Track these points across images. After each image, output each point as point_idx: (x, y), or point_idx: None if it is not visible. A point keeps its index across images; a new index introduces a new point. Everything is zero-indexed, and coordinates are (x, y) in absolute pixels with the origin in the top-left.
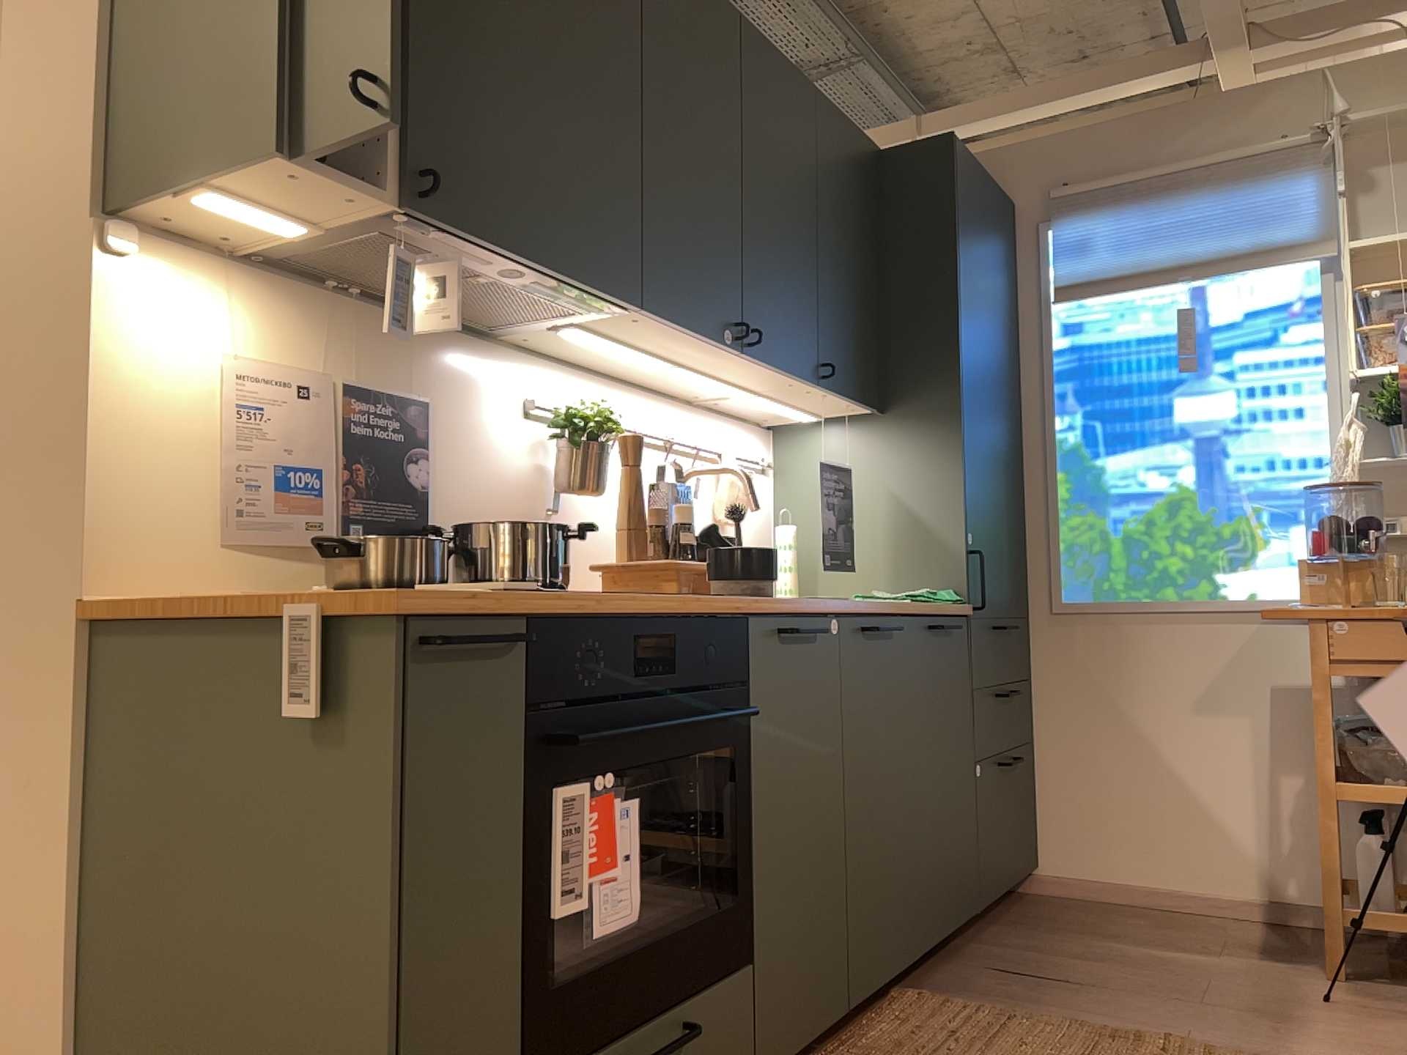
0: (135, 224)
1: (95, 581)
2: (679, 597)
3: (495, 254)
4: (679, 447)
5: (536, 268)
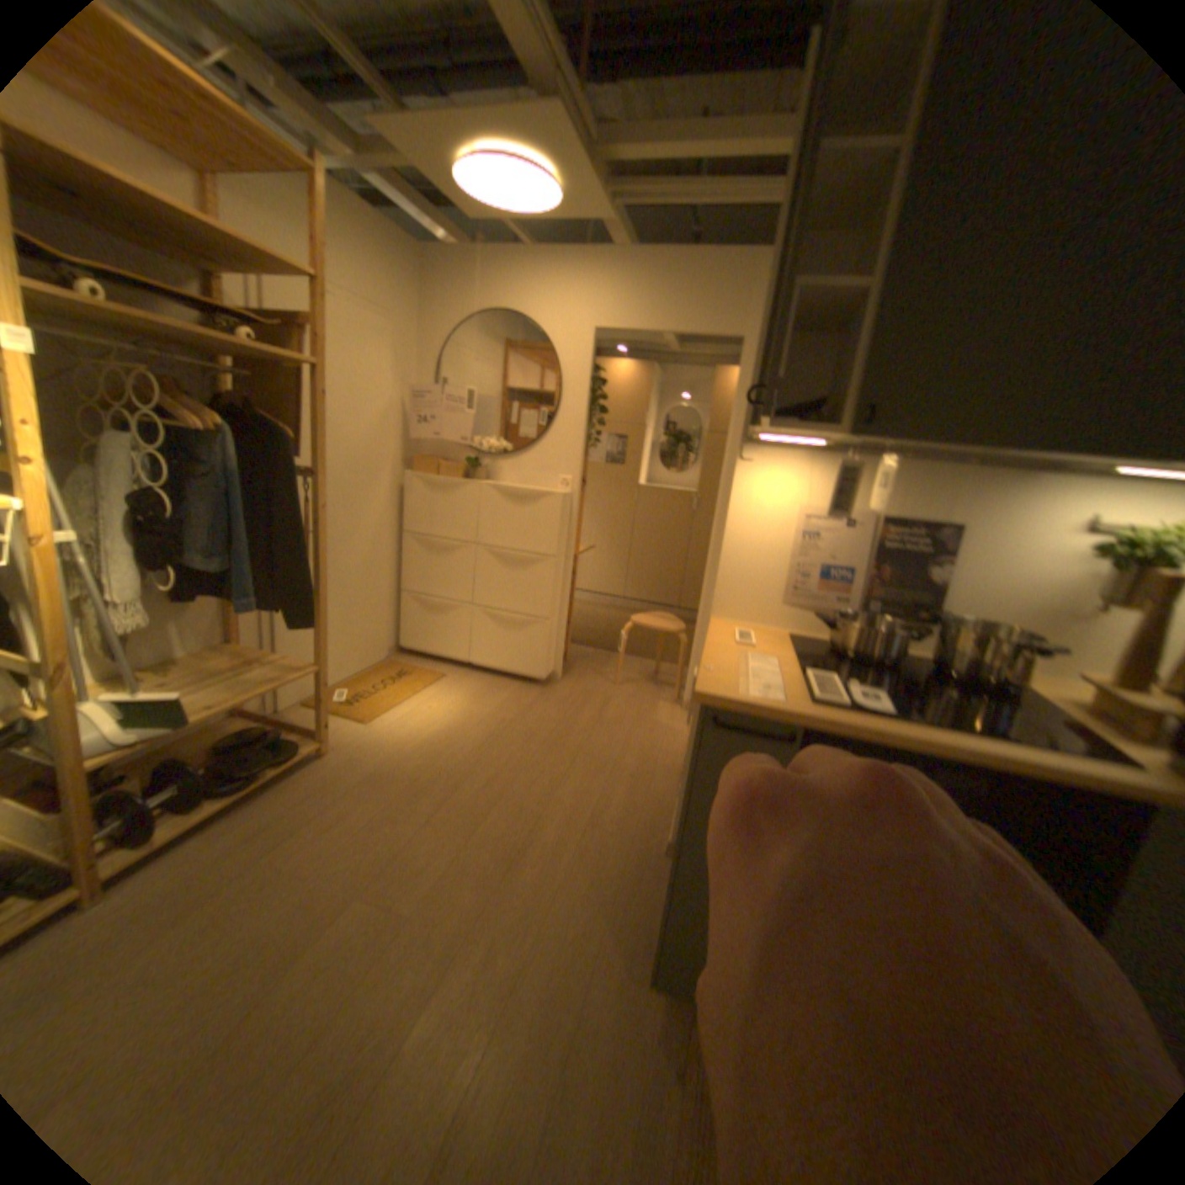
0: (760, 440)
1: (716, 610)
2: (1037, 754)
3: (955, 445)
4: None
5: (1007, 449)
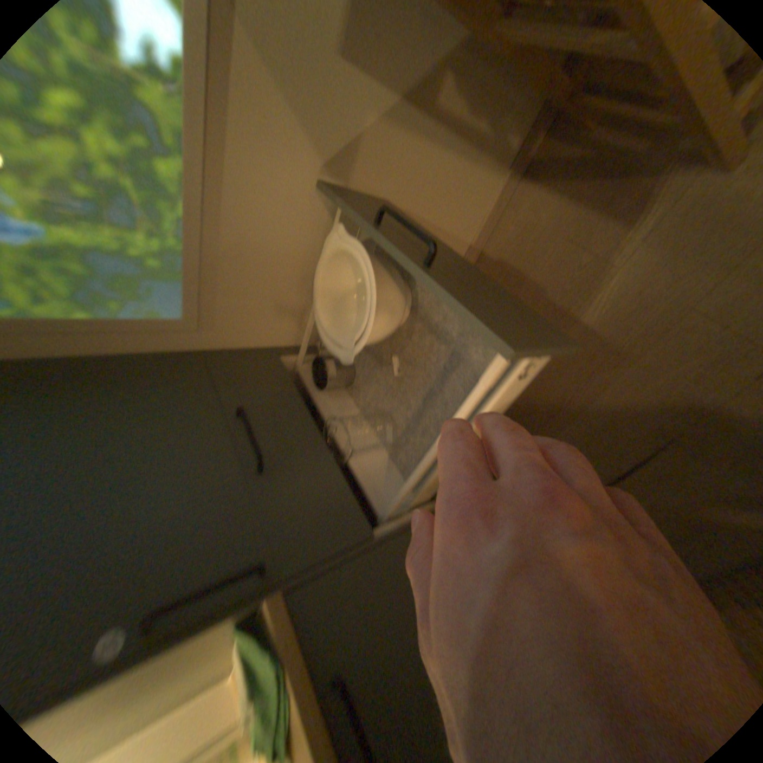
0: None
1: None
2: None
3: None
4: None
5: None
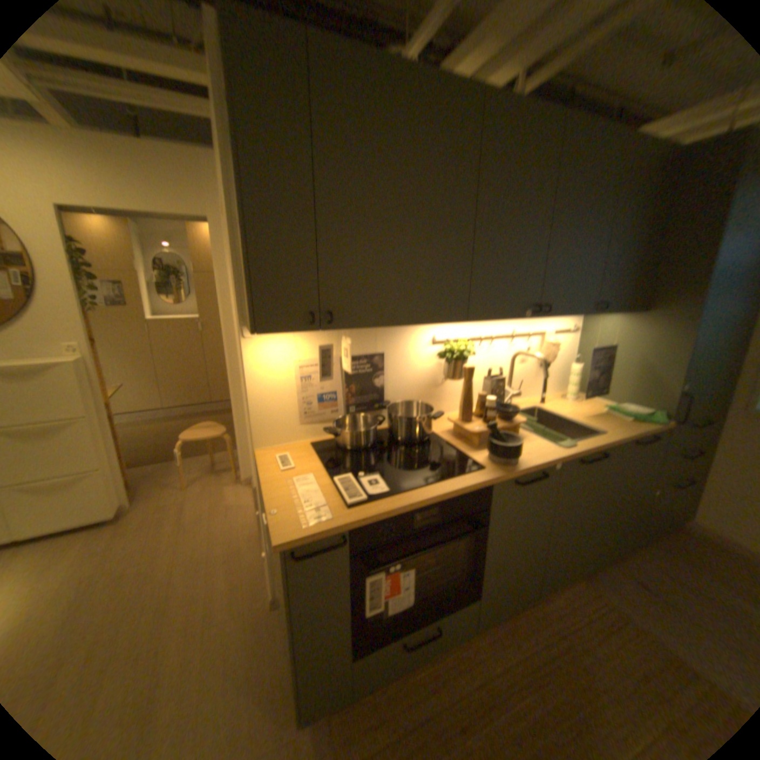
0: None
1: (256, 444)
2: (451, 482)
3: (376, 326)
4: (519, 334)
5: (400, 325)
